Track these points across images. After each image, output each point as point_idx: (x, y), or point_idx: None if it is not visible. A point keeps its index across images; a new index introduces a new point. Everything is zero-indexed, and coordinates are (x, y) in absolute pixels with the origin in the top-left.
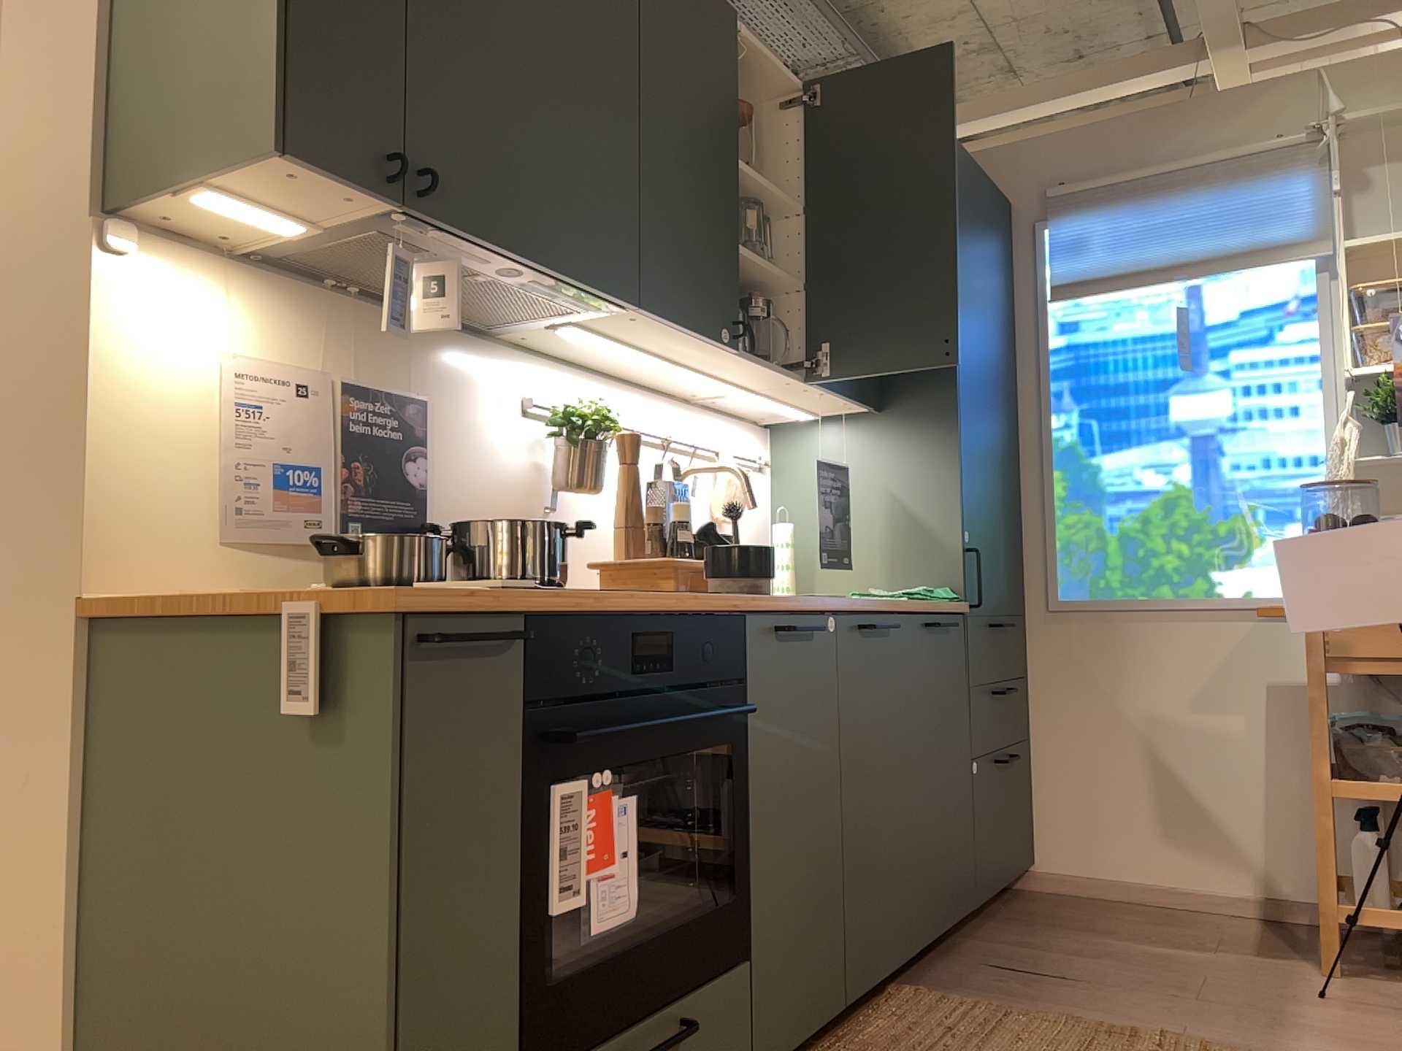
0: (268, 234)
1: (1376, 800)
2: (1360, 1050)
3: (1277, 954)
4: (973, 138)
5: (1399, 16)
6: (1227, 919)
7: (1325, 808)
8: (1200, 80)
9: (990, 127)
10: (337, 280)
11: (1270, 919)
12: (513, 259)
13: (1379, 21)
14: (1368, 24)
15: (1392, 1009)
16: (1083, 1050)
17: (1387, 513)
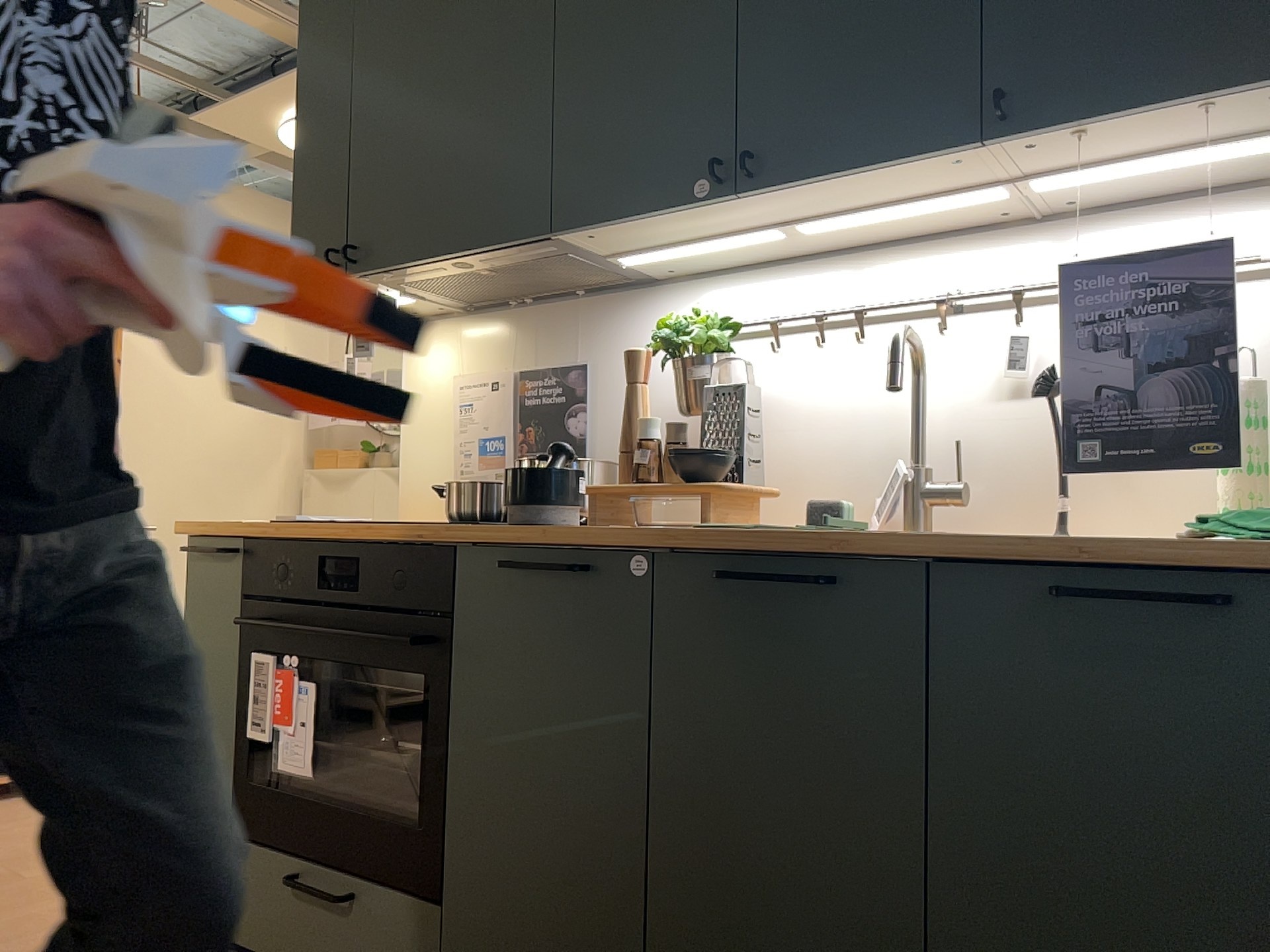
0: (424, 302)
1: None
2: None
3: None
4: None
5: None
6: None
7: None
8: None
9: None
10: (511, 300)
11: None
12: (436, 262)
13: None
14: None
15: None
16: None
17: None
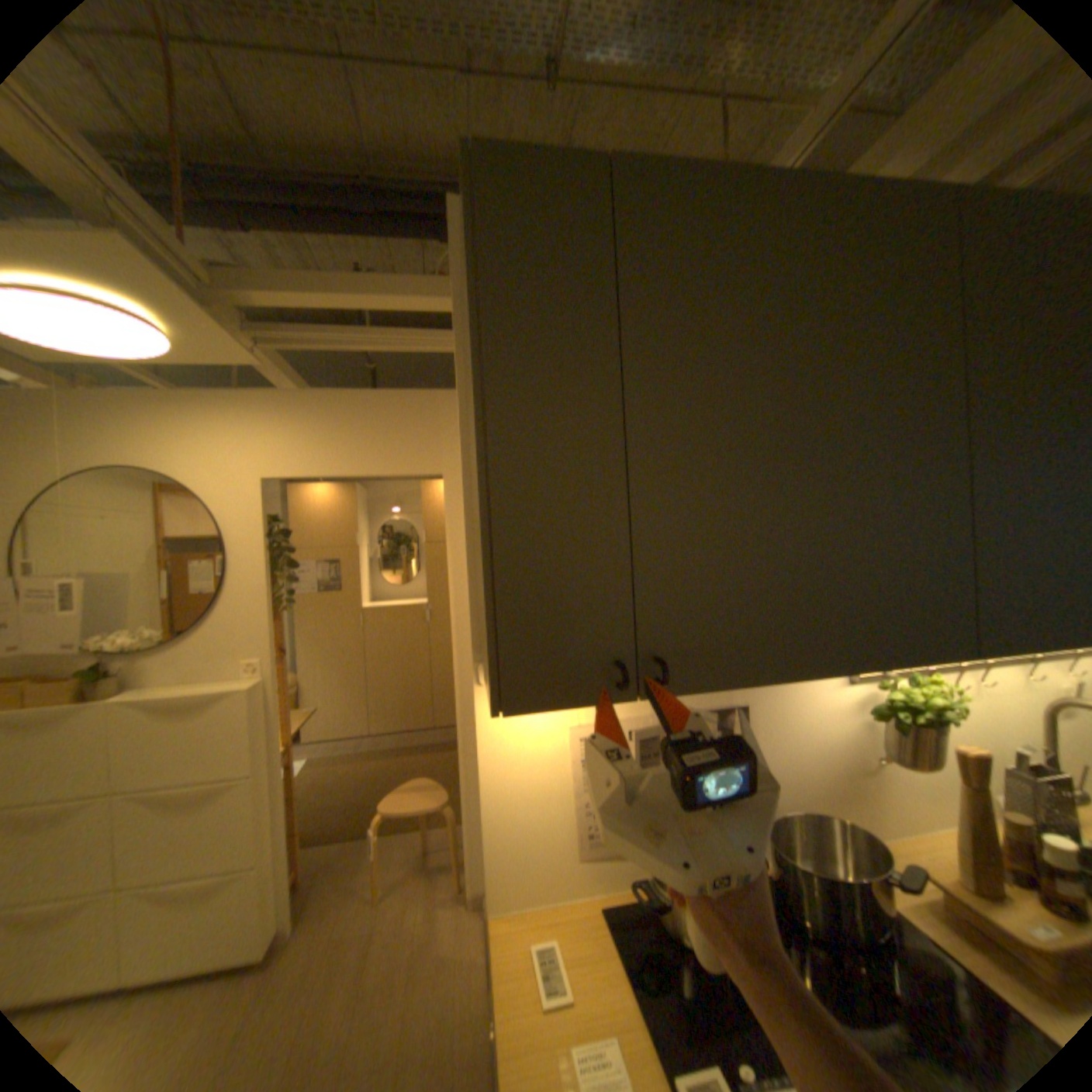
0: None
1: None
2: None
3: None
4: None
5: None
6: None
7: None
8: None
9: None
10: None
11: None
12: (790, 676)
13: None
14: None
15: None
16: None
17: None
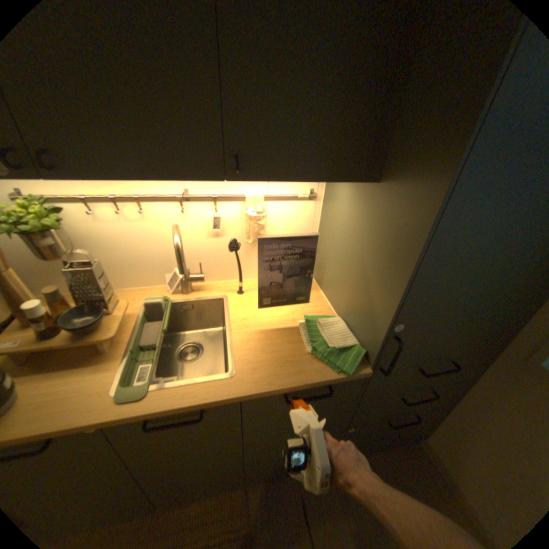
0: None
1: None
2: None
3: None
4: None
5: None
6: None
7: None
8: None
9: None
10: None
11: None
12: None
13: None
14: None
15: None
16: None
17: None
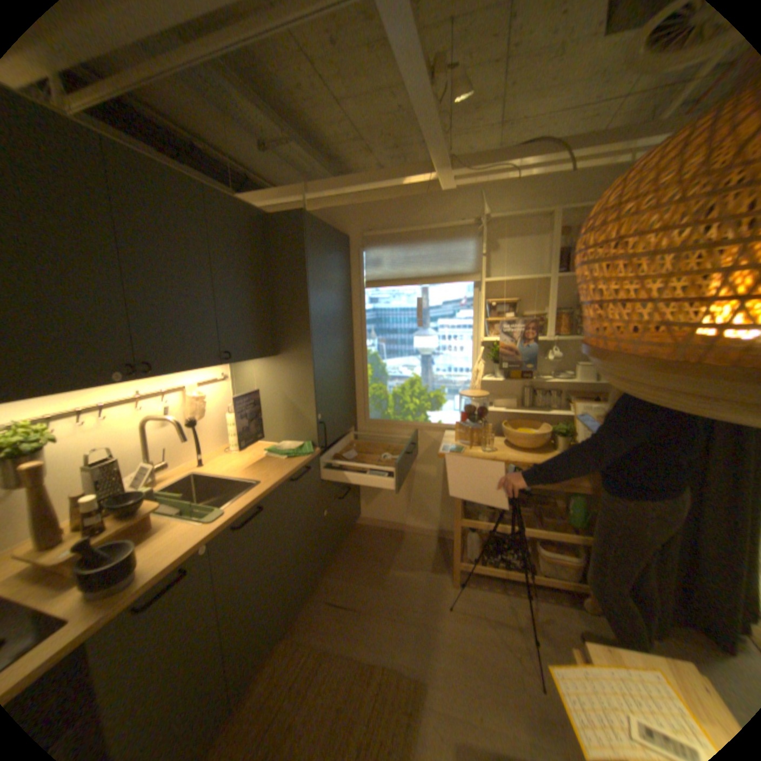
0: None
1: (476, 529)
2: (458, 664)
3: (439, 570)
4: (334, 197)
5: (520, 161)
6: (425, 540)
7: (458, 532)
8: (434, 181)
9: (341, 193)
10: None
11: (440, 538)
12: None
13: (511, 163)
14: (506, 166)
15: (474, 617)
16: (345, 698)
17: (492, 397)
